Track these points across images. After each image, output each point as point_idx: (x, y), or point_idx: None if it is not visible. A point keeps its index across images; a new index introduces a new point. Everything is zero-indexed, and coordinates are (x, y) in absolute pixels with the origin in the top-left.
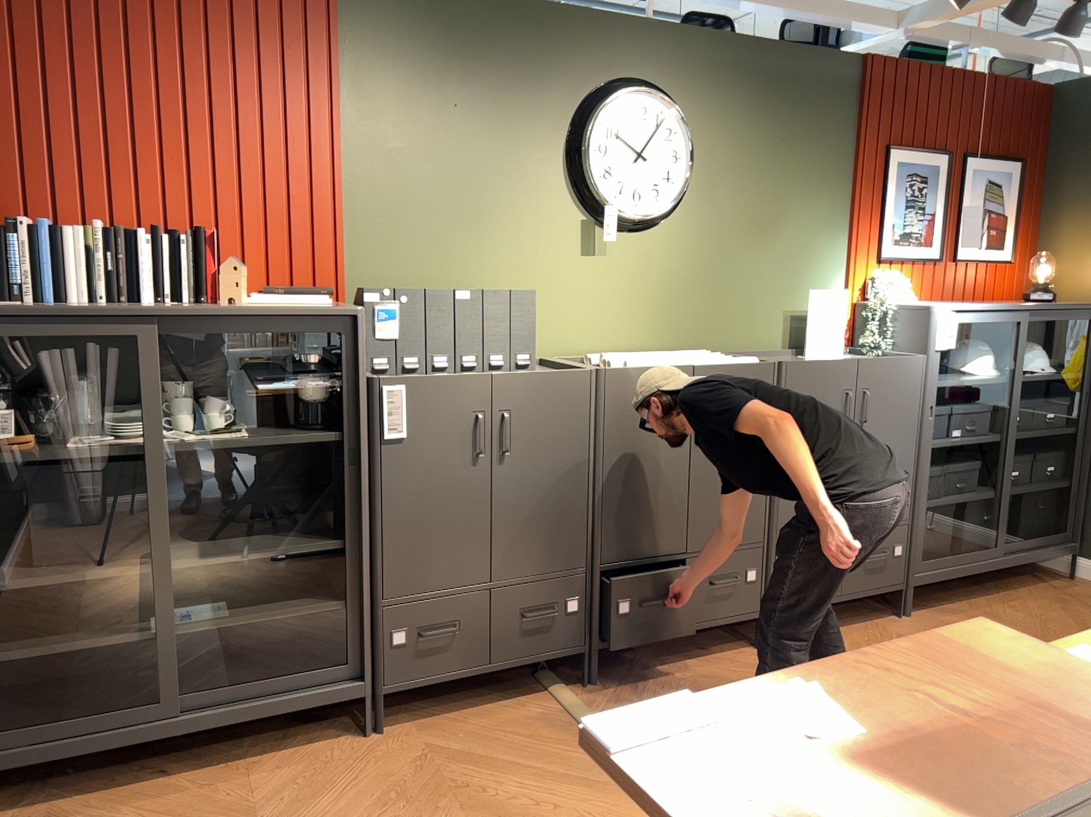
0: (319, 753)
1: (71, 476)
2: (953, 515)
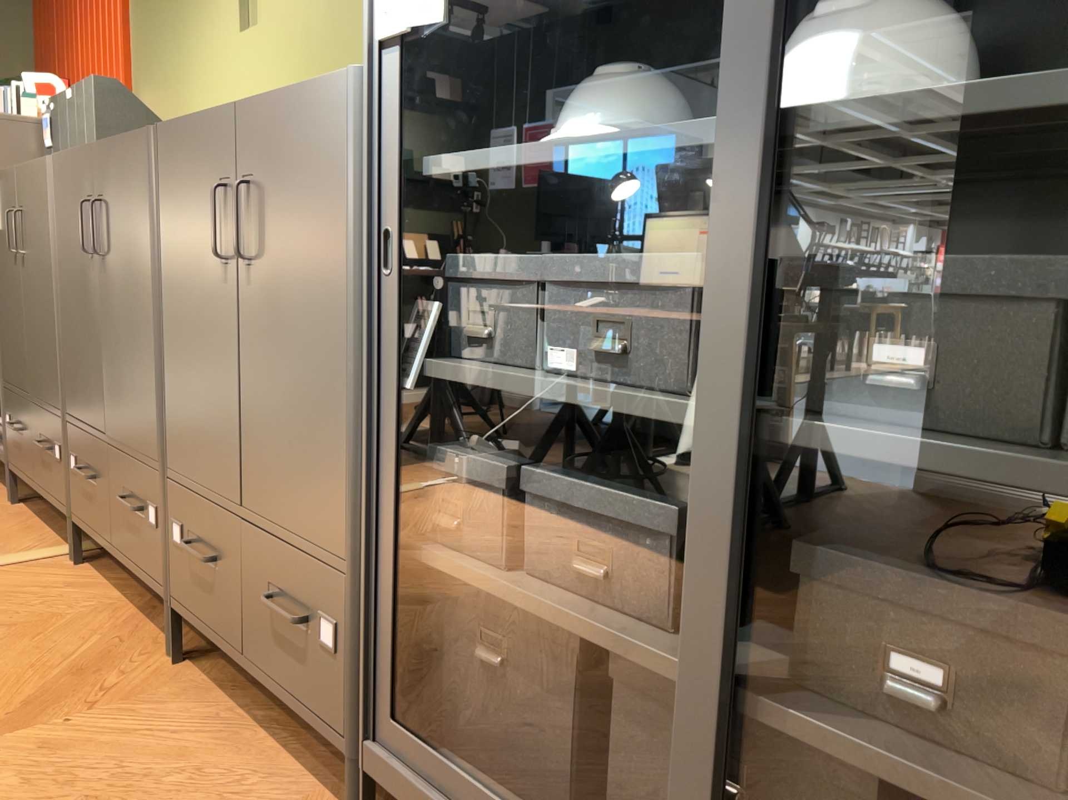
0: None
1: None
2: (573, 671)
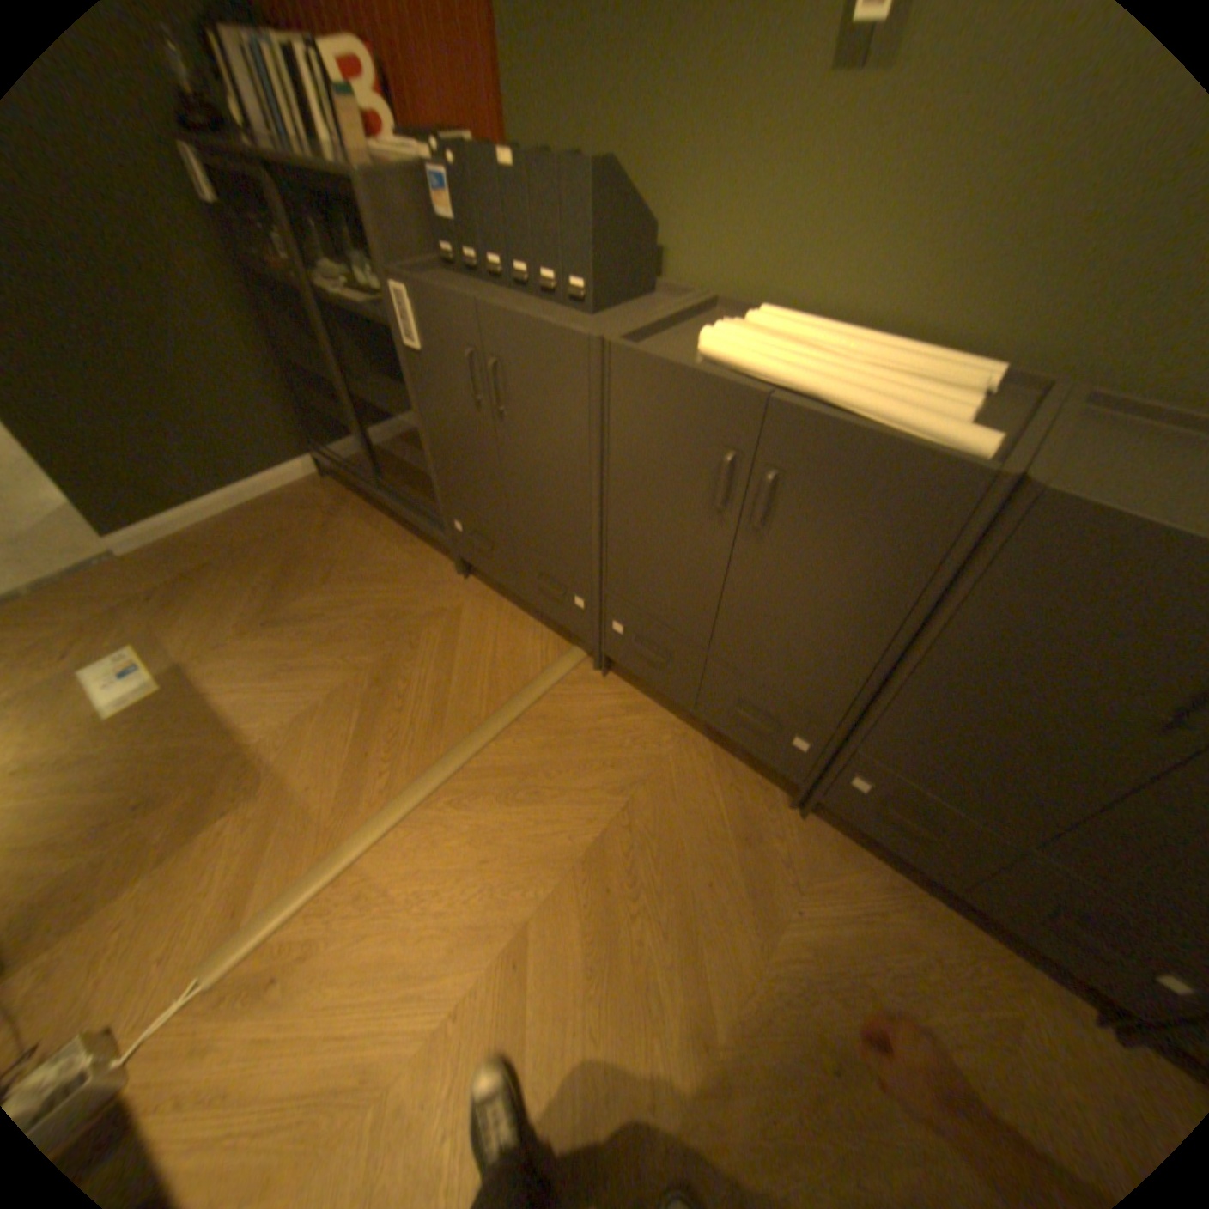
0: (432, 563)
1: (313, 301)
2: None
